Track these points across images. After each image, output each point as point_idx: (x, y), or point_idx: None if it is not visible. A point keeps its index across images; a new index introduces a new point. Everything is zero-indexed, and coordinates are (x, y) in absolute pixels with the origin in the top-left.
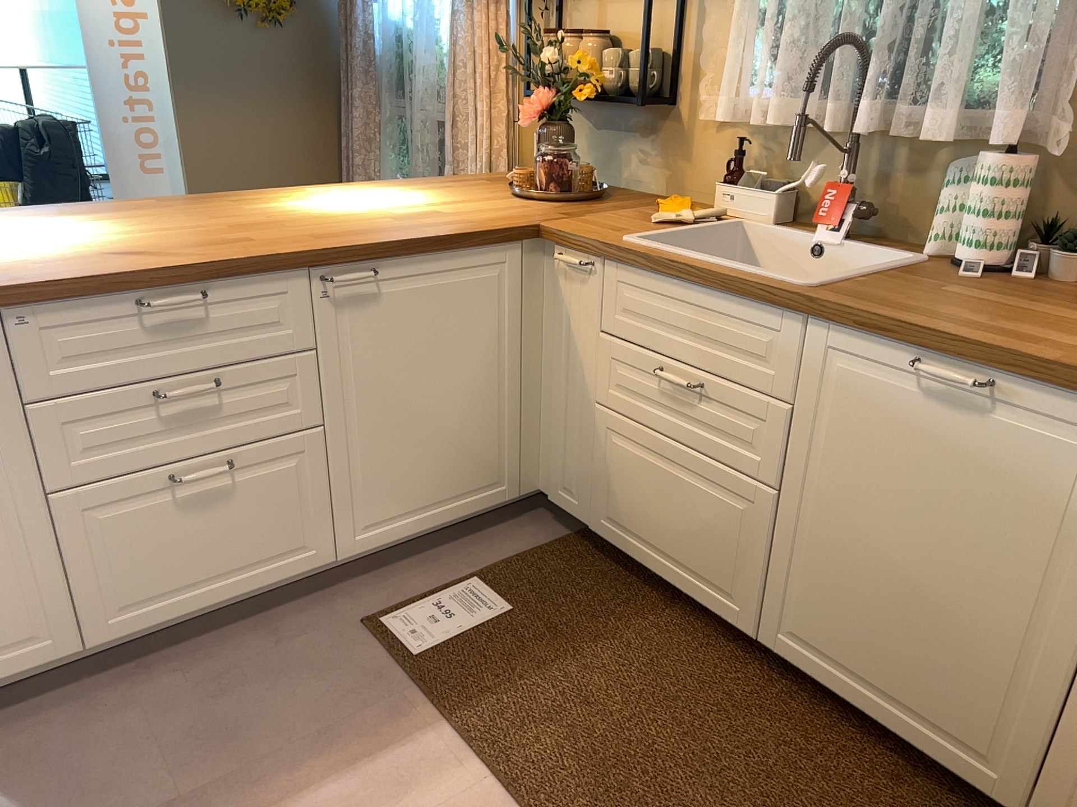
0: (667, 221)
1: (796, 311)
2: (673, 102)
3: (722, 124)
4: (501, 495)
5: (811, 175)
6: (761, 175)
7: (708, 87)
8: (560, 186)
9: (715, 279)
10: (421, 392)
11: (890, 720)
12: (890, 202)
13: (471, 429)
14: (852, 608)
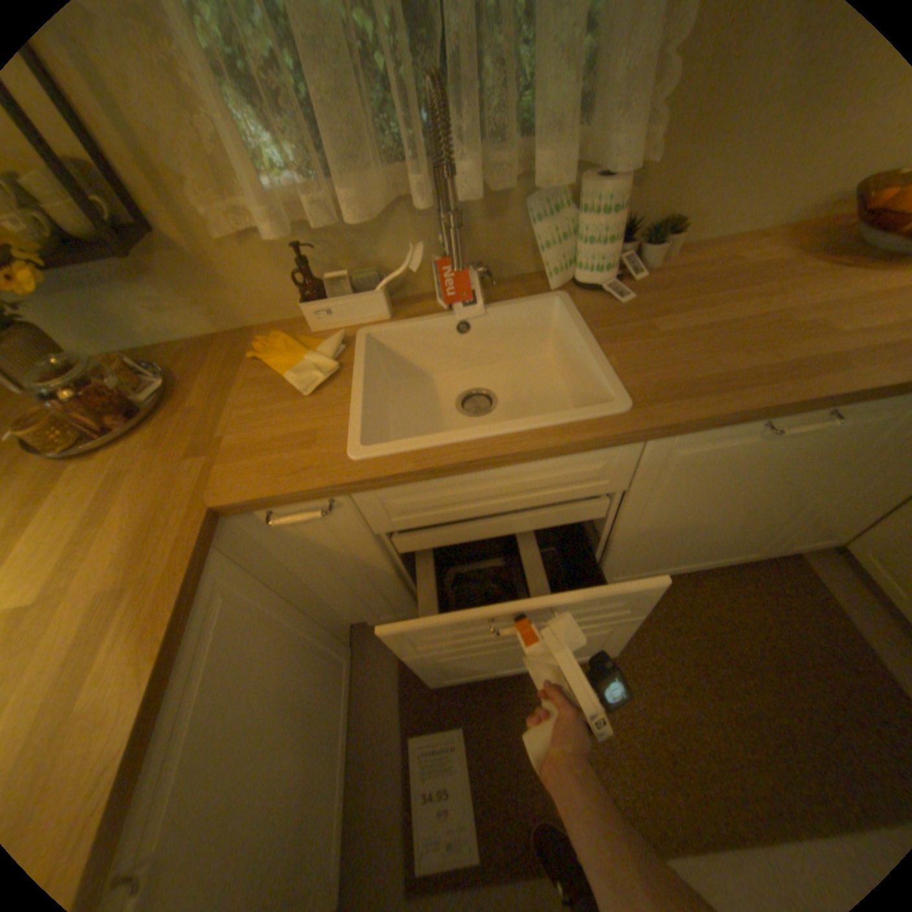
0: (320, 382)
1: (648, 438)
2: (147, 221)
3: (244, 228)
4: (346, 668)
5: (415, 255)
6: (344, 272)
7: (197, 188)
8: (119, 409)
9: (539, 452)
10: (271, 766)
11: (694, 569)
12: (480, 246)
13: (311, 692)
14: (675, 549)
